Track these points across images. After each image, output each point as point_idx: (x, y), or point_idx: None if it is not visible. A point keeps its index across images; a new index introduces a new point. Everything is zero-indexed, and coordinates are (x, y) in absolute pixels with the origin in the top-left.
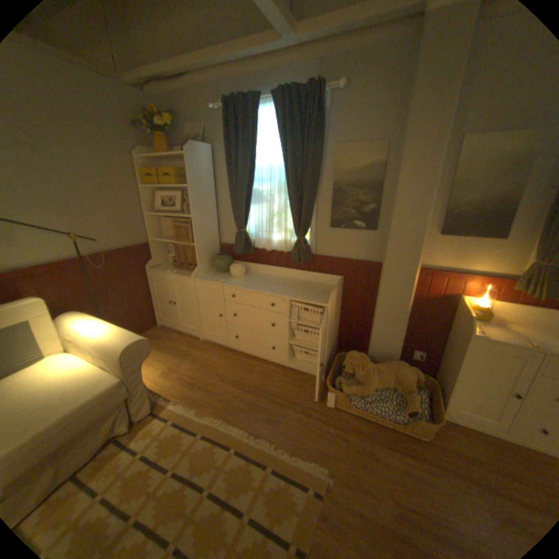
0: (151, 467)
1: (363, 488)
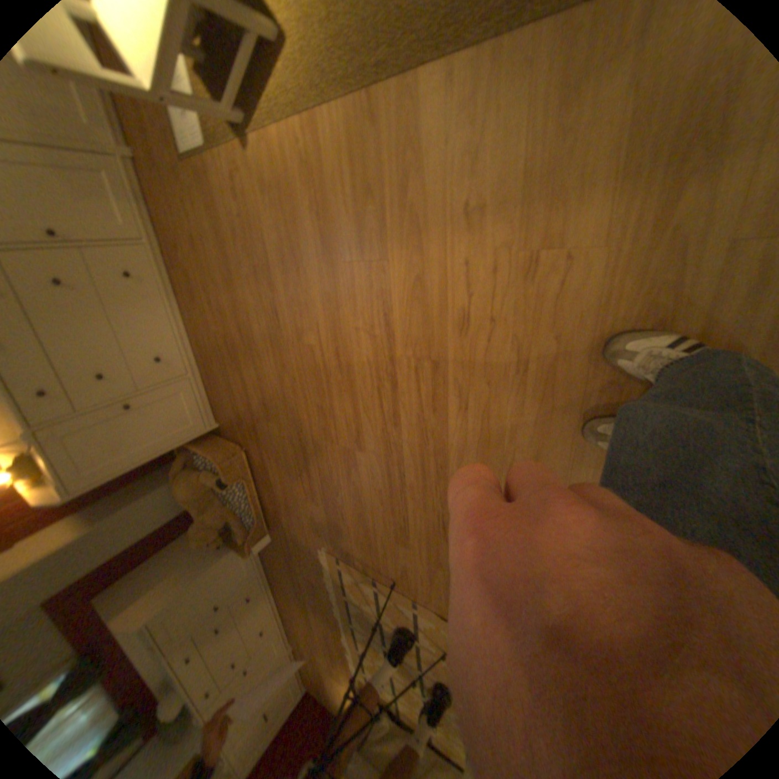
0: (389, 687)
1: (306, 522)
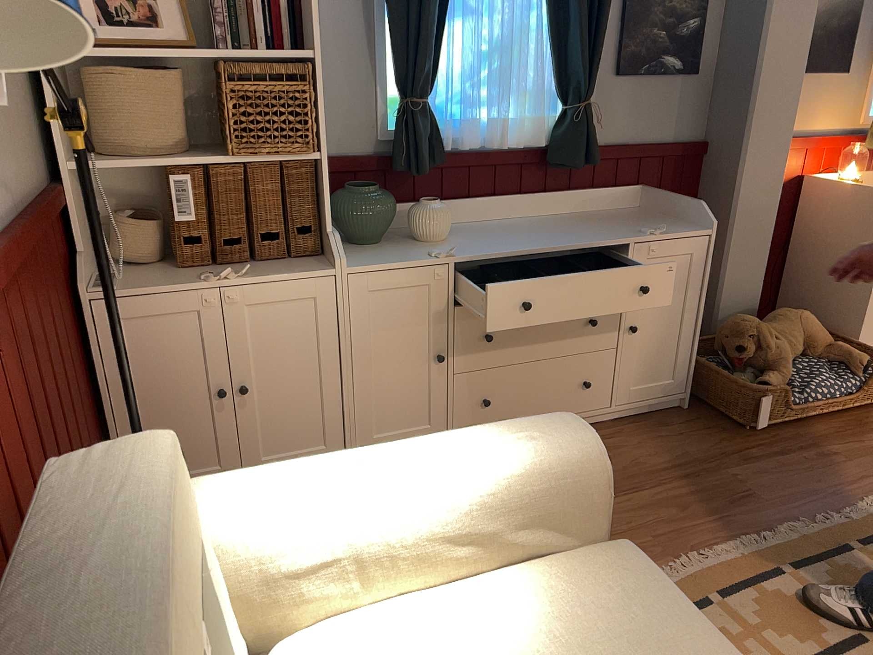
0: None
1: None
